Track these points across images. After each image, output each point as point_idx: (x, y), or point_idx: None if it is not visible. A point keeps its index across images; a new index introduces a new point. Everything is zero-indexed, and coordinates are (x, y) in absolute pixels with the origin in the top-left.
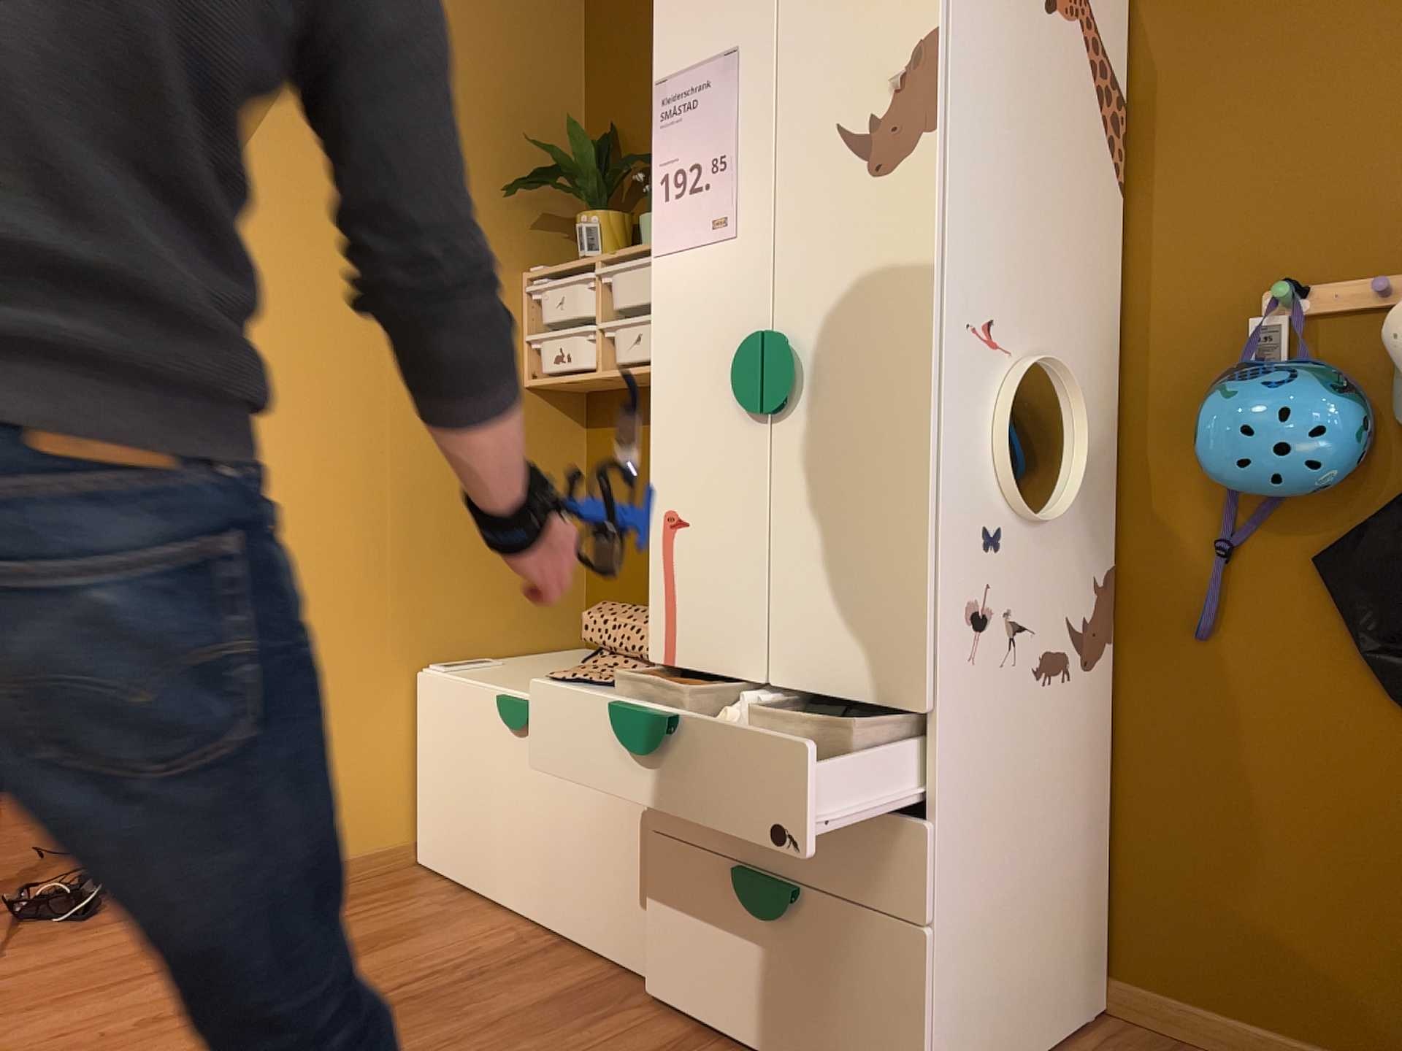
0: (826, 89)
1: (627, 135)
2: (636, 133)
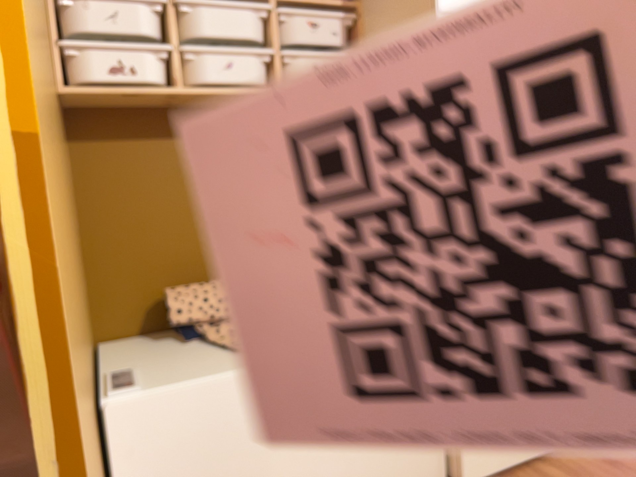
0: None
1: None
2: None
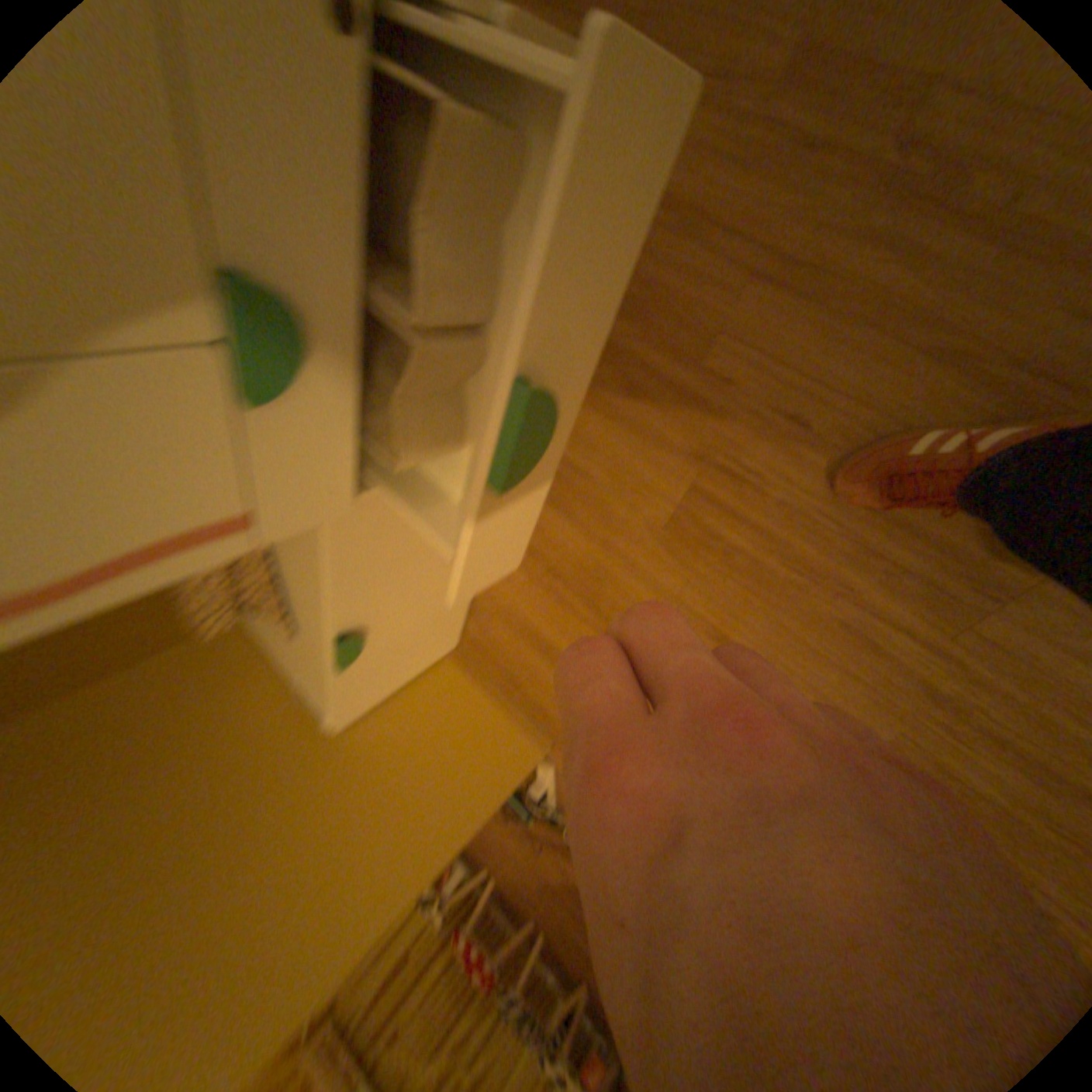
0: None
1: None
2: None
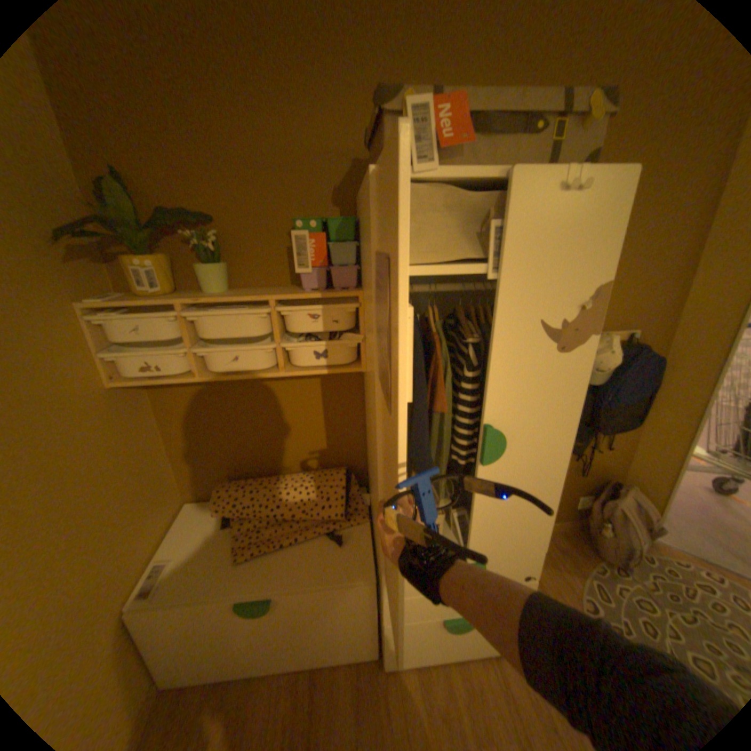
0: (535, 297)
1: (134, 179)
2: (145, 179)
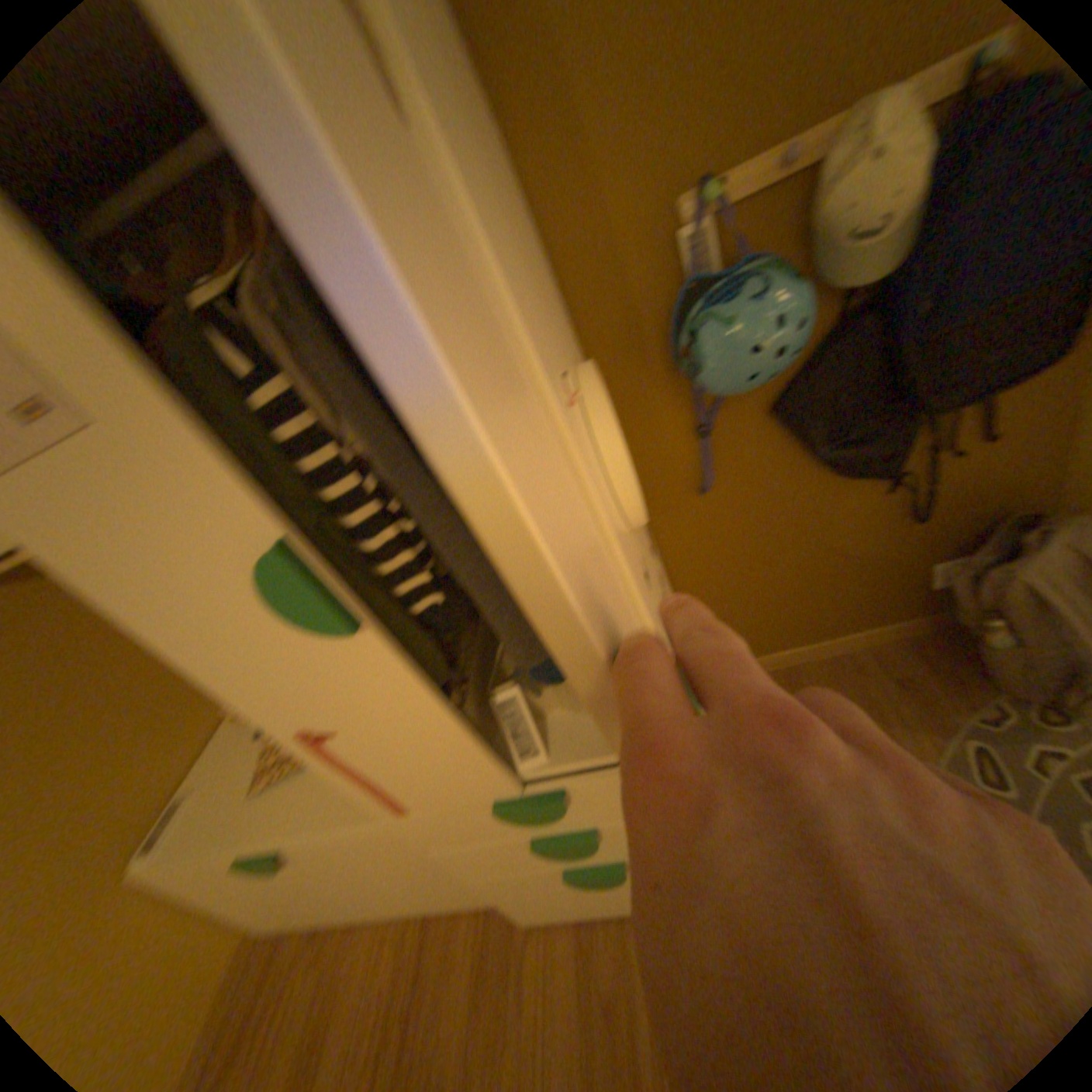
0: None
1: None
2: None
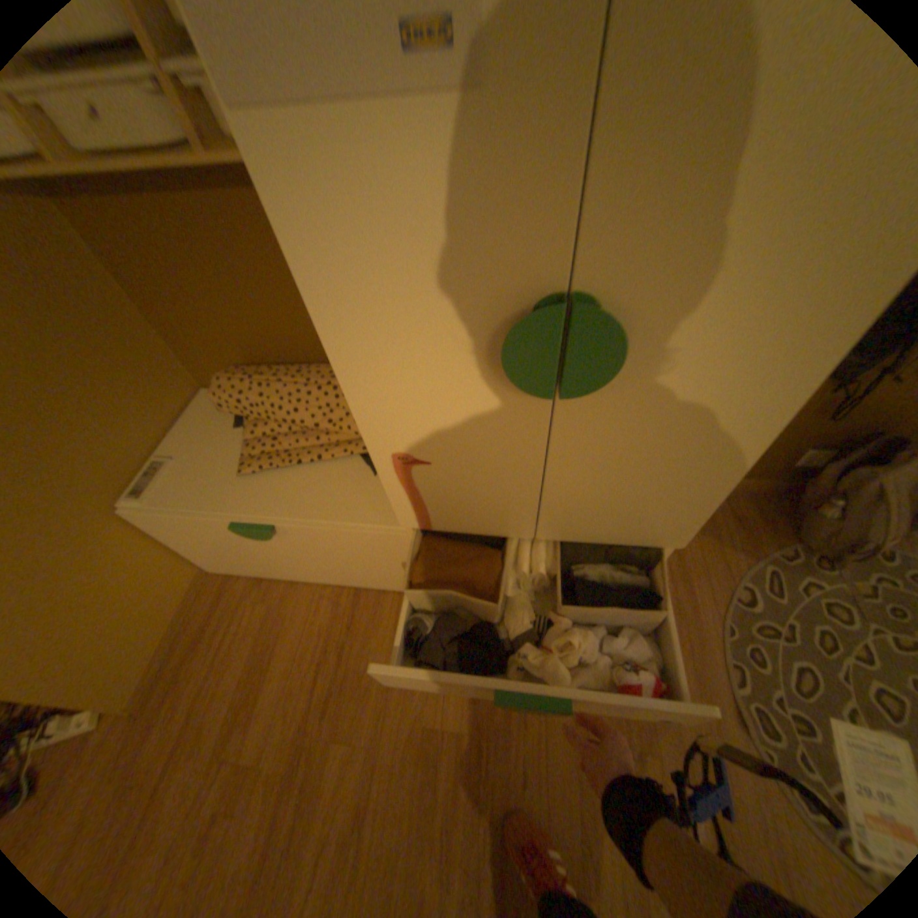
0: None
1: None
2: None
